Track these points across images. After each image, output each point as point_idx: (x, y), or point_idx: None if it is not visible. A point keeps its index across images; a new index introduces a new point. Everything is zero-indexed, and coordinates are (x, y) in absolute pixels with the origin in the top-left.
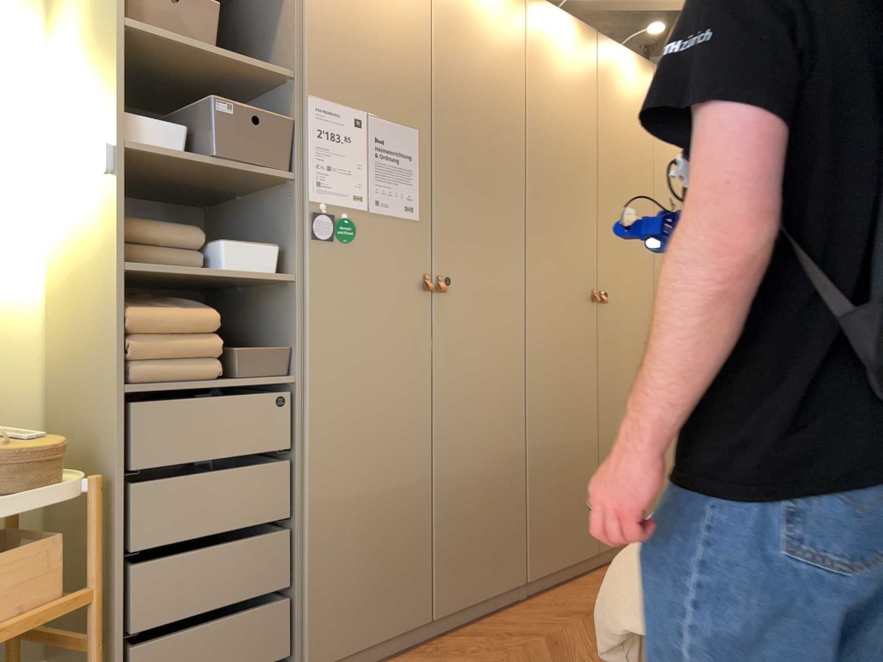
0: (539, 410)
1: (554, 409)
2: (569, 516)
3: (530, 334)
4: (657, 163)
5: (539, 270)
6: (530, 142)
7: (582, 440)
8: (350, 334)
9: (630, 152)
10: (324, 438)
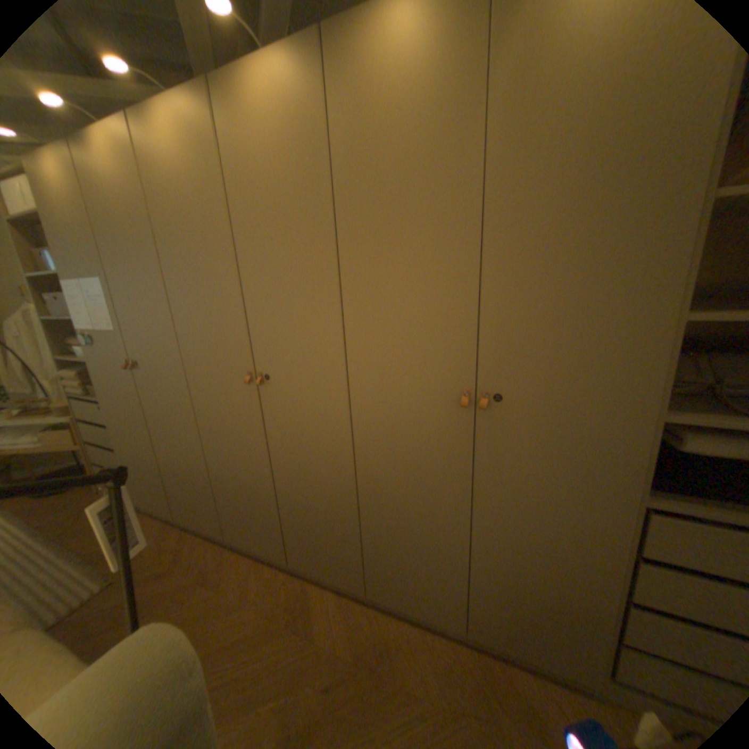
0: (210, 453)
1: (222, 456)
2: (249, 528)
3: (192, 402)
4: (337, 200)
5: (188, 358)
6: (159, 256)
7: (254, 487)
8: (104, 388)
9: (279, 210)
10: (109, 428)
